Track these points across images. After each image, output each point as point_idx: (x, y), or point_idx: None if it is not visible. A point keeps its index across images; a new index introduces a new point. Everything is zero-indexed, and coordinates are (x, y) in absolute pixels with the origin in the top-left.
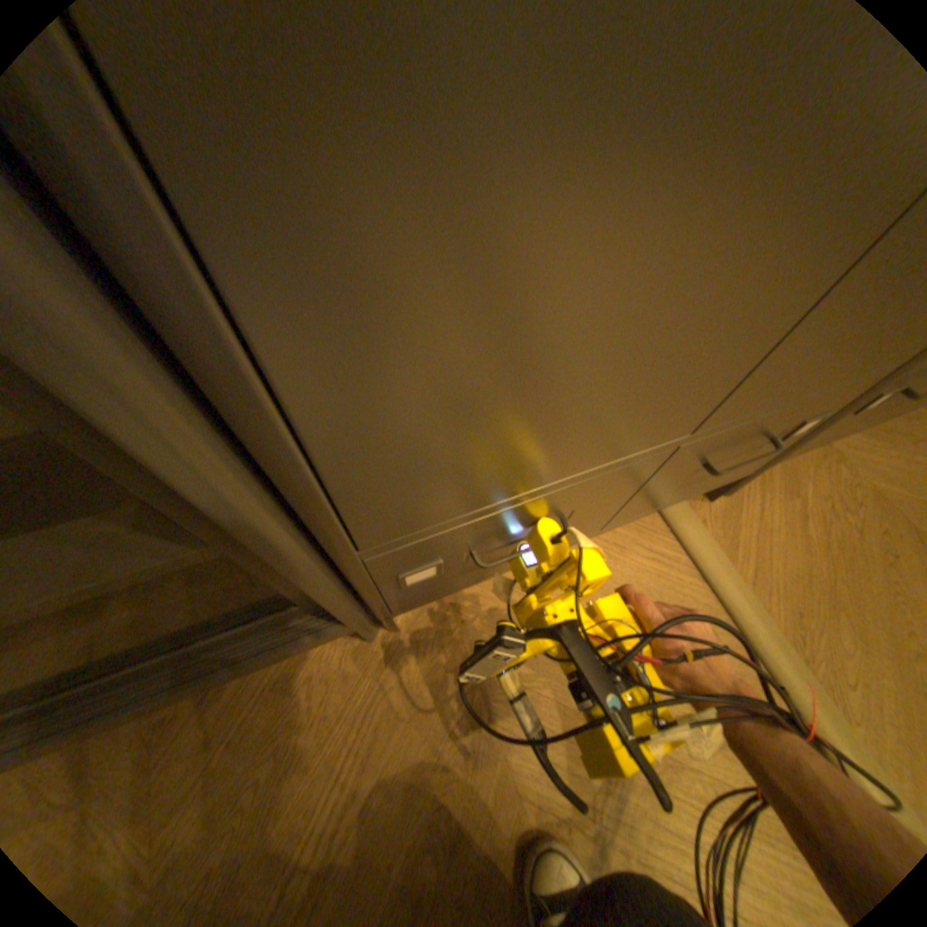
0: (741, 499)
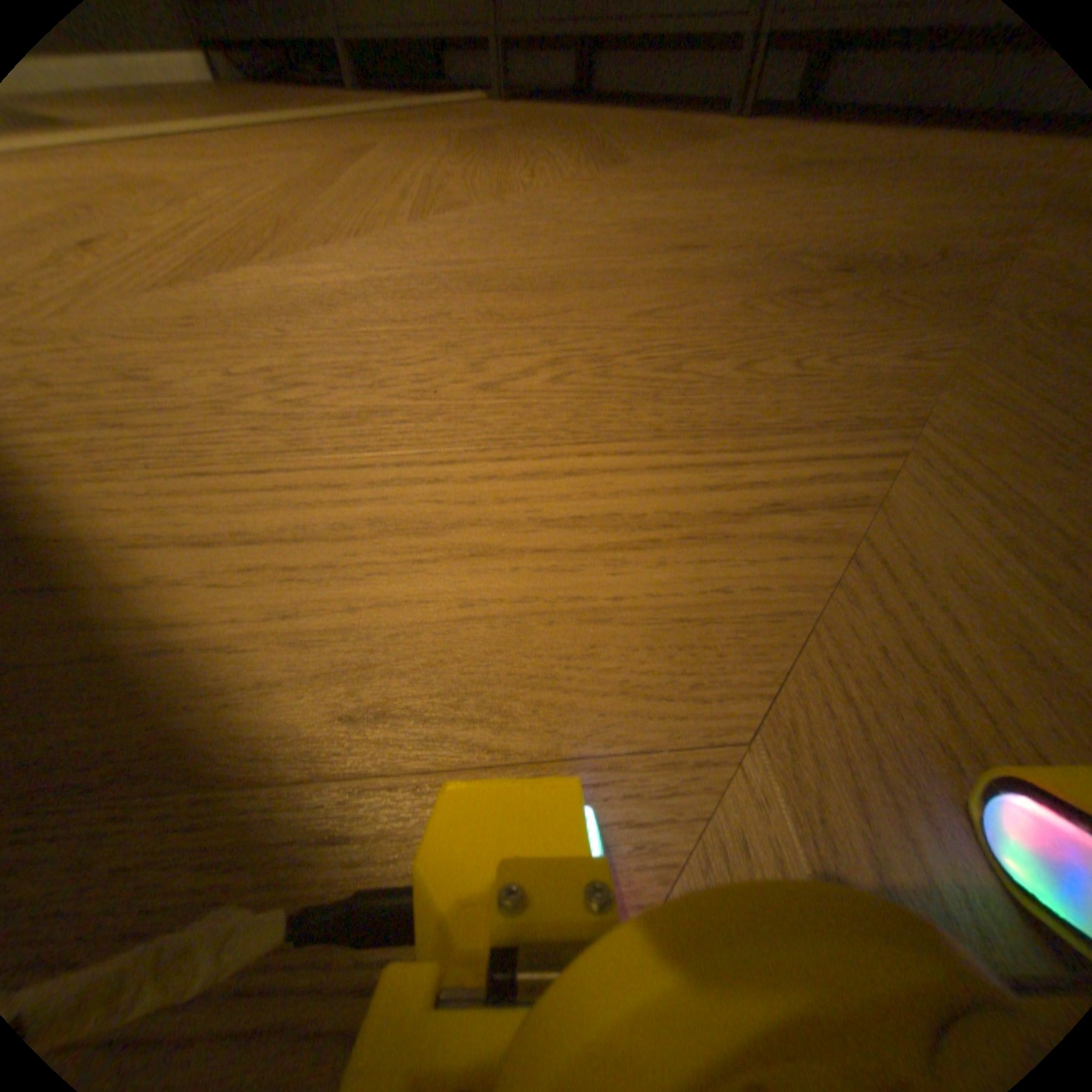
0: (508, 102)
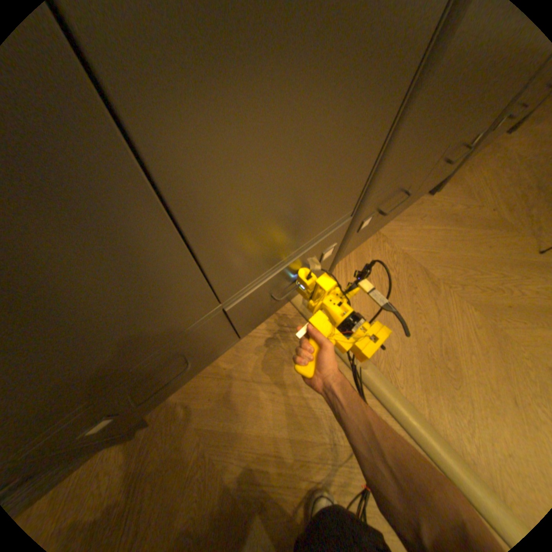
0: None
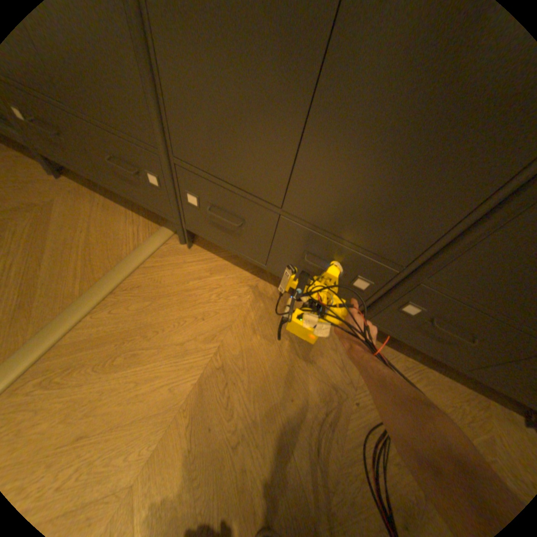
0: (189, 253)
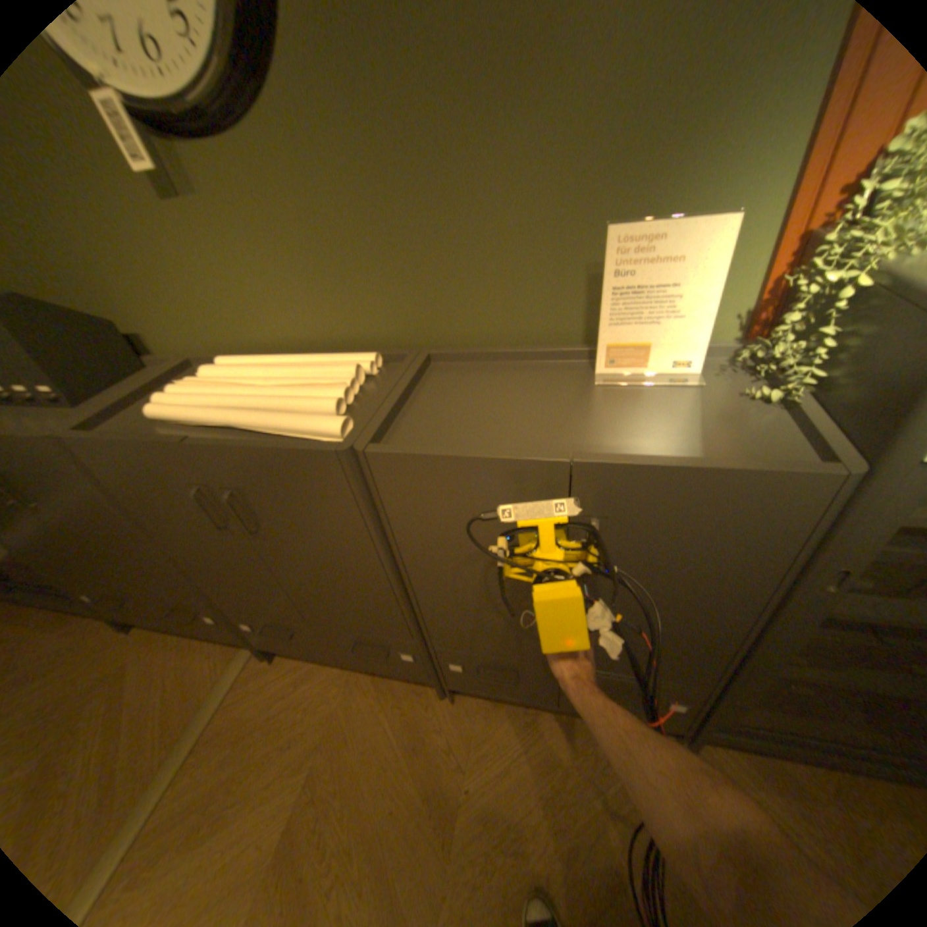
0: (270, 670)
